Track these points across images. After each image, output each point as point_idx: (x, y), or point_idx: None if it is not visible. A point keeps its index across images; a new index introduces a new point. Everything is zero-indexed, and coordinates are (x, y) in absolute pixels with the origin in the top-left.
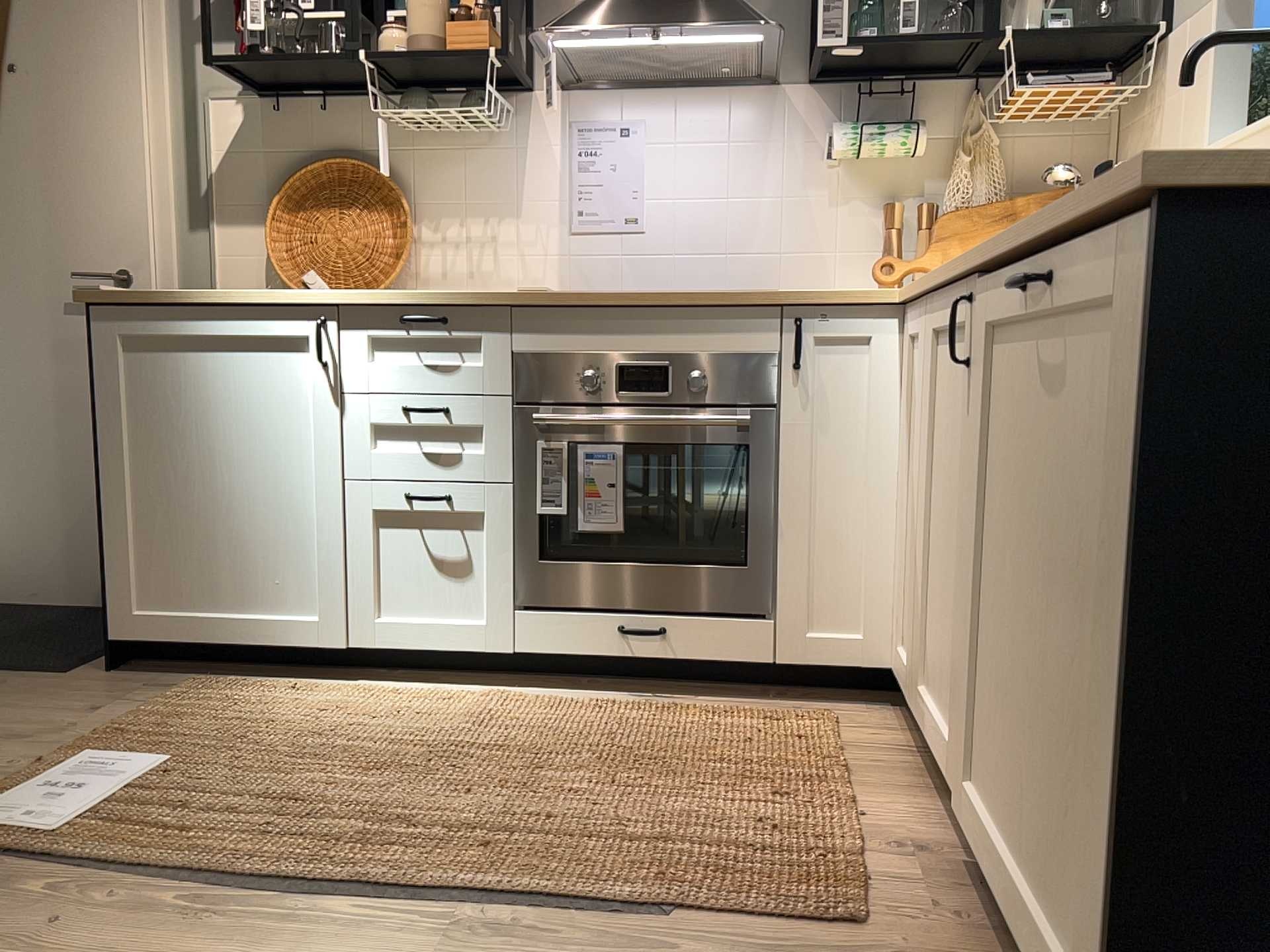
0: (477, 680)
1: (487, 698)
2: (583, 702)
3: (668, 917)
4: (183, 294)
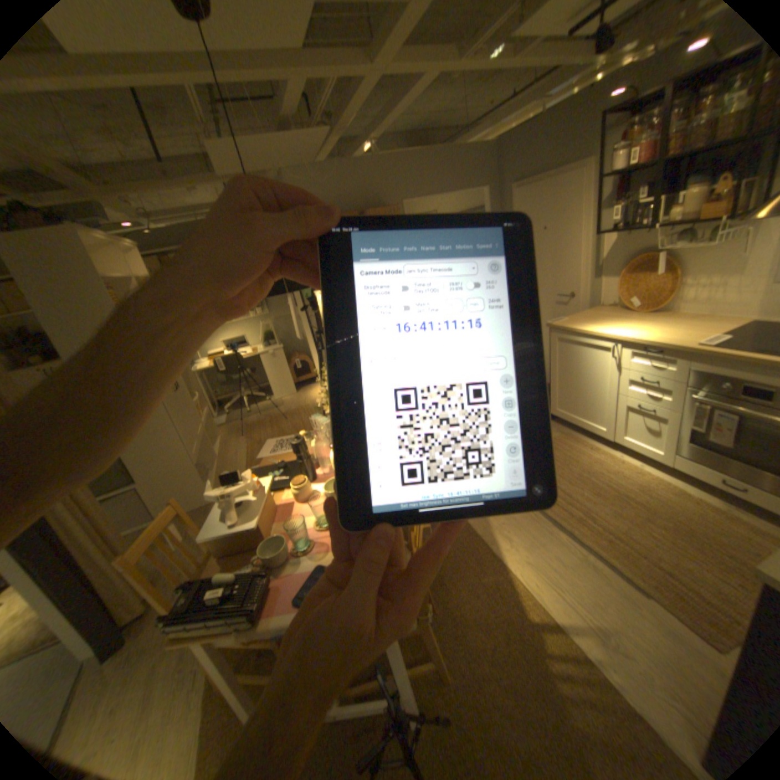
0: (661, 466)
1: (658, 477)
2: (698, 495)
3: (646, 595)
4: (573, 328)
